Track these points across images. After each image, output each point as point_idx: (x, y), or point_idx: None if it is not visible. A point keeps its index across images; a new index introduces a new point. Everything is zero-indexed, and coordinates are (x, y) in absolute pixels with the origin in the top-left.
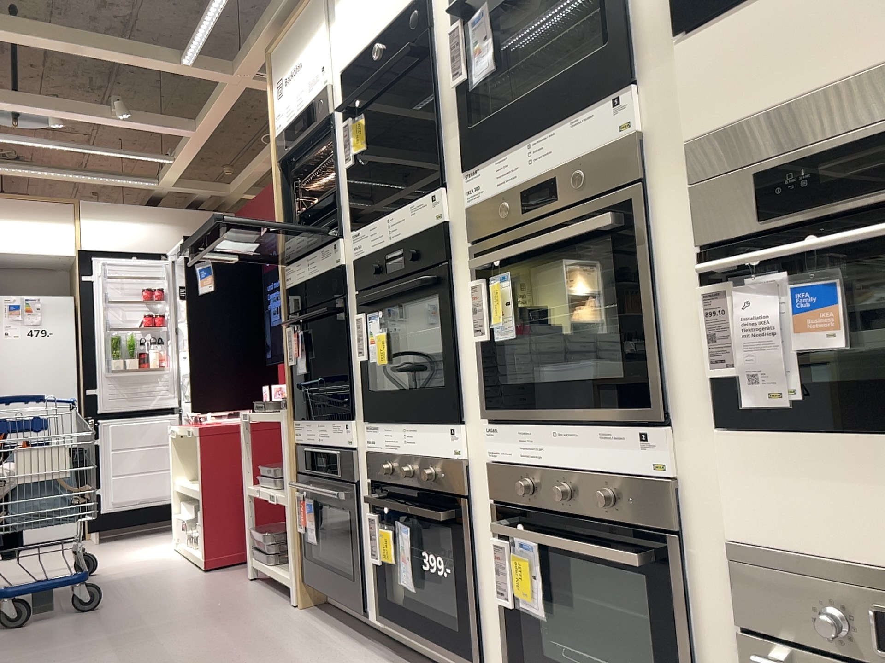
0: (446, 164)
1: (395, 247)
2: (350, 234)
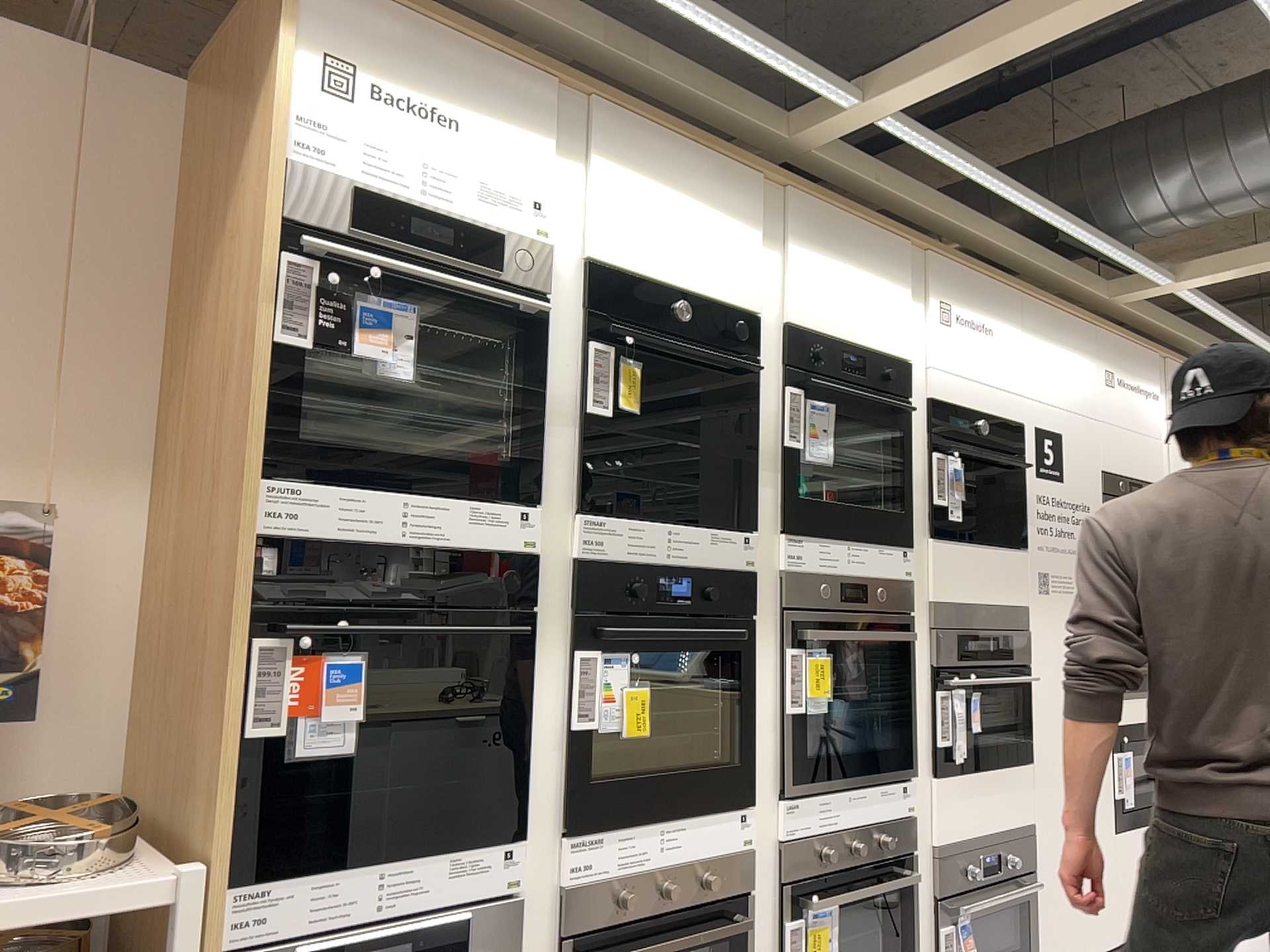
0: (753, 509)
1: (679, 571)
2: (587, 516)
